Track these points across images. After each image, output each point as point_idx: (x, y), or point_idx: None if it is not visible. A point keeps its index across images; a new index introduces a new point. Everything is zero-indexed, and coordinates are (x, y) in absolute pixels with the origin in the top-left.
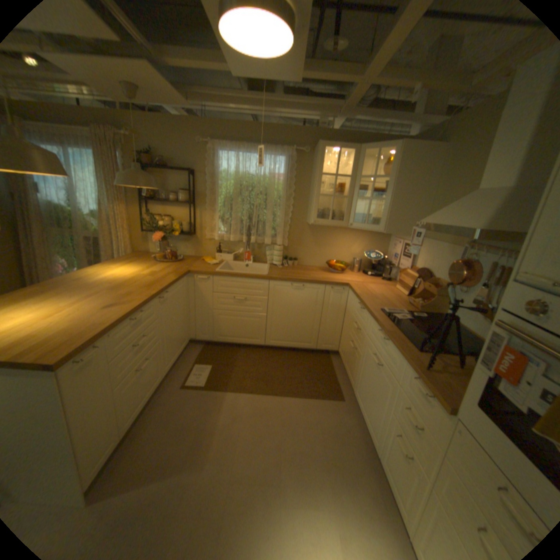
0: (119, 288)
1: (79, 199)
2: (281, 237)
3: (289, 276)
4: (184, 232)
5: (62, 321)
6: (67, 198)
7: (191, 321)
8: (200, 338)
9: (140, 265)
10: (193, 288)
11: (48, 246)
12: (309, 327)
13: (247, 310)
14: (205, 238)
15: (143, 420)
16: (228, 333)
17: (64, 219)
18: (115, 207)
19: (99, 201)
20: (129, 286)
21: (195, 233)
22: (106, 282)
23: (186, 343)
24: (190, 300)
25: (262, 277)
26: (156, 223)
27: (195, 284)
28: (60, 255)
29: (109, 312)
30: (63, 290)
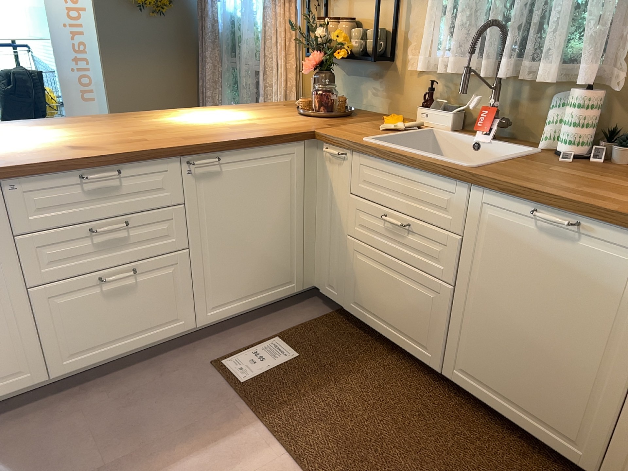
0: (152, 133)
1: (254, 5)
2: (599, 59)
3: (547, 184)
4: (370, 56)
5: (1, 150)
6: (243, 5)
7: (316, 248)
8: (325, 291)
9: (260, 114)
10: (323, 174)
11: (222, 87)
12: (582, 388)
13: (411, 259)
14: (409, 70)
15: (121, 375)
16: (369, 301)
17: (238, 41)
18: (279, 10)
19: (267, 3)
20: (169, 133)
21: (392, 59)
22: (162, 124)
23: (292, 288)
24: (317, 202)
25: (451, 170)
26: (318, 35)
27: (324, 166)
28: (230, 101)
29: (56, 154)
30: (100, 124)
